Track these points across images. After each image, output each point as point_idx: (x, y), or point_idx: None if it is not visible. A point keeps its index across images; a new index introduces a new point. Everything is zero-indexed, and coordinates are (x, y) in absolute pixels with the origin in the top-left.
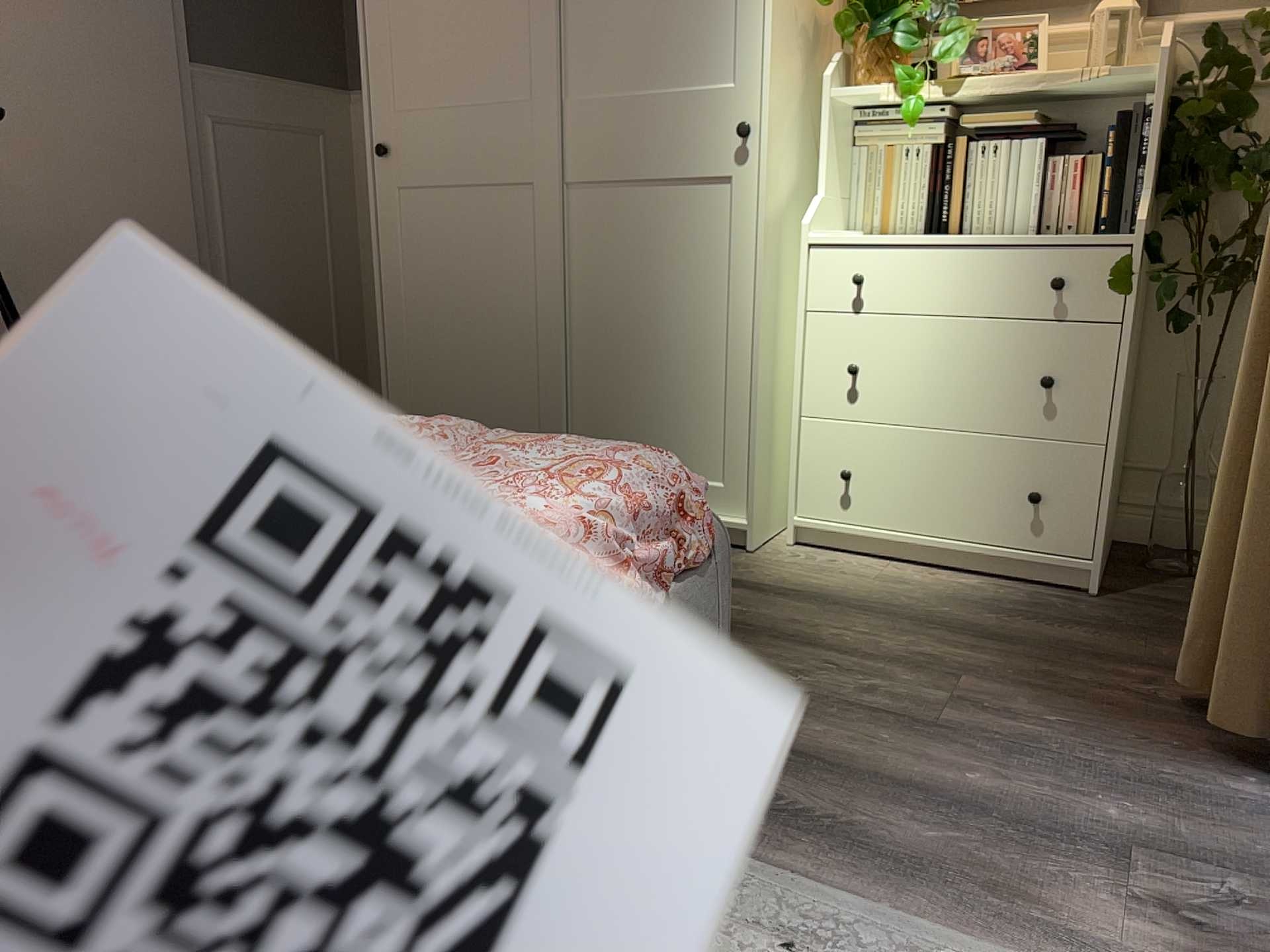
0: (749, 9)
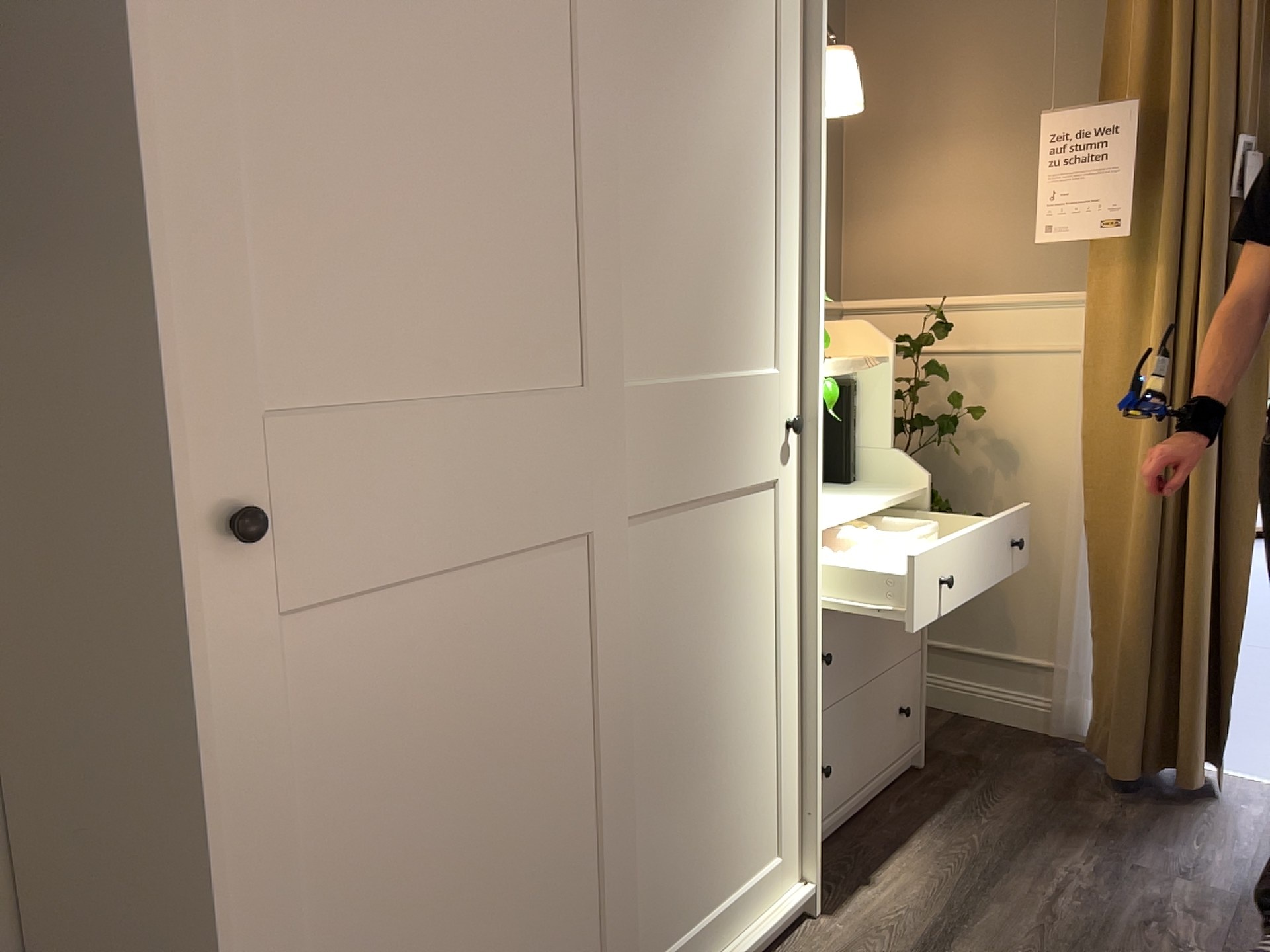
0: (787, 279)
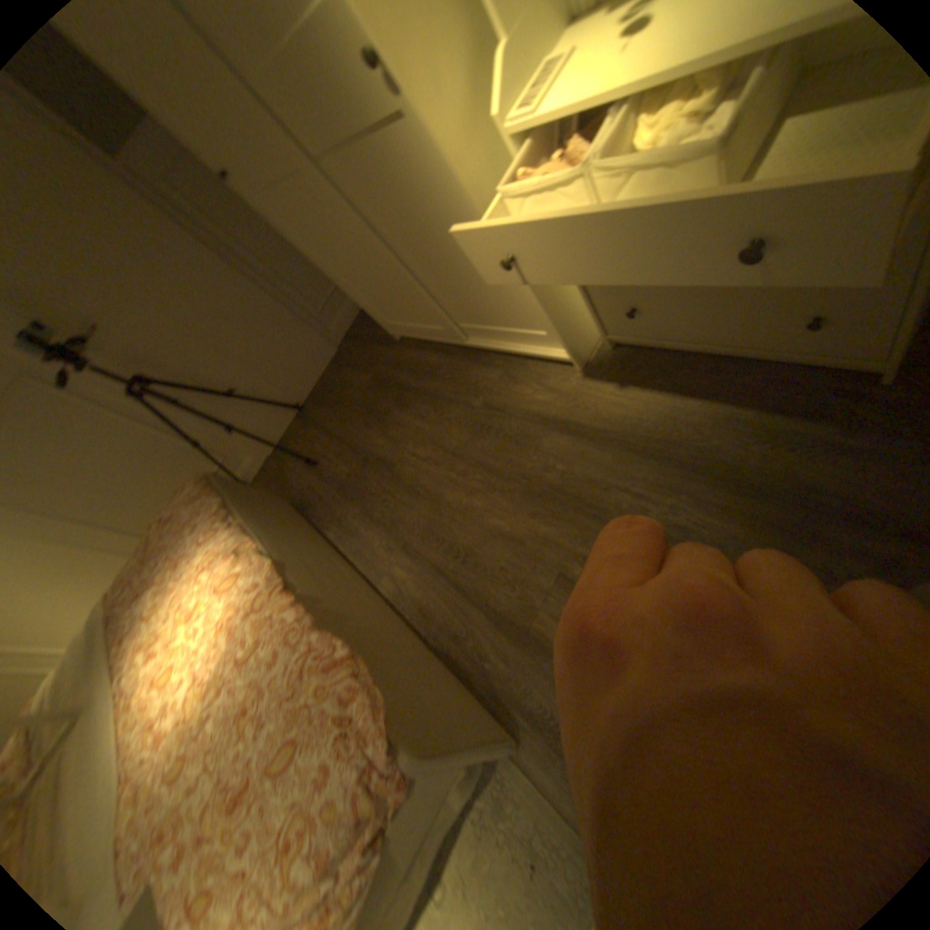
0: None
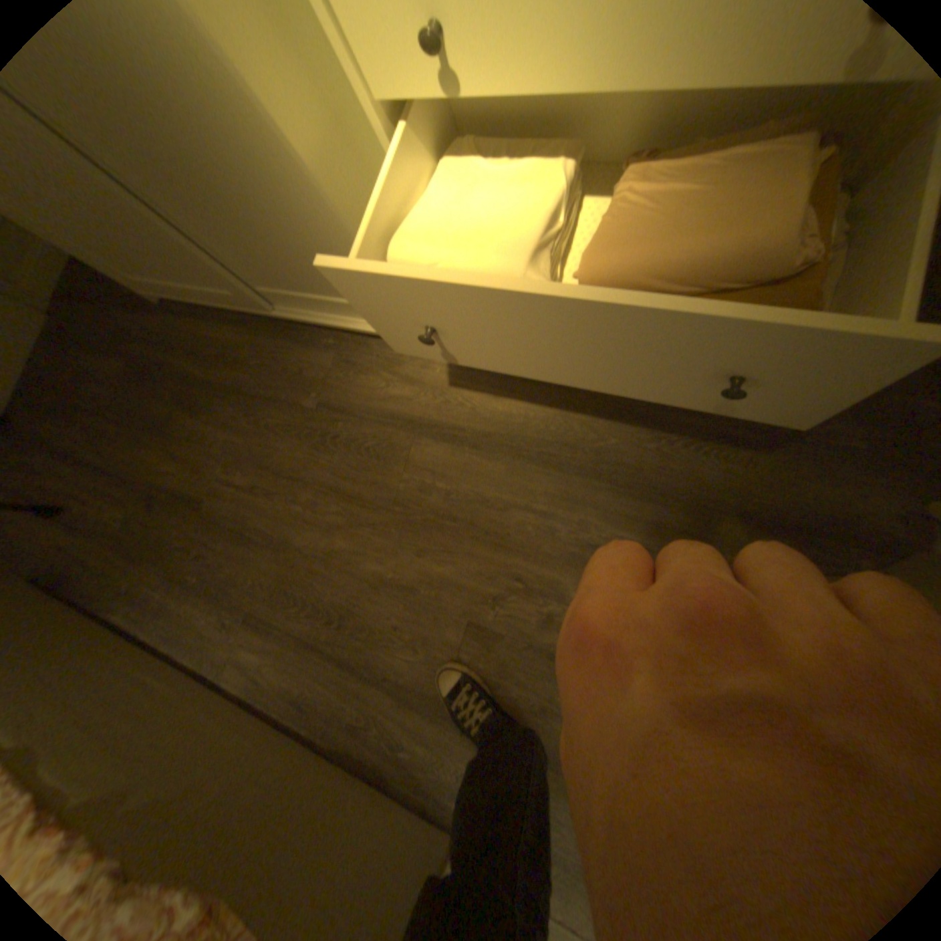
0: None
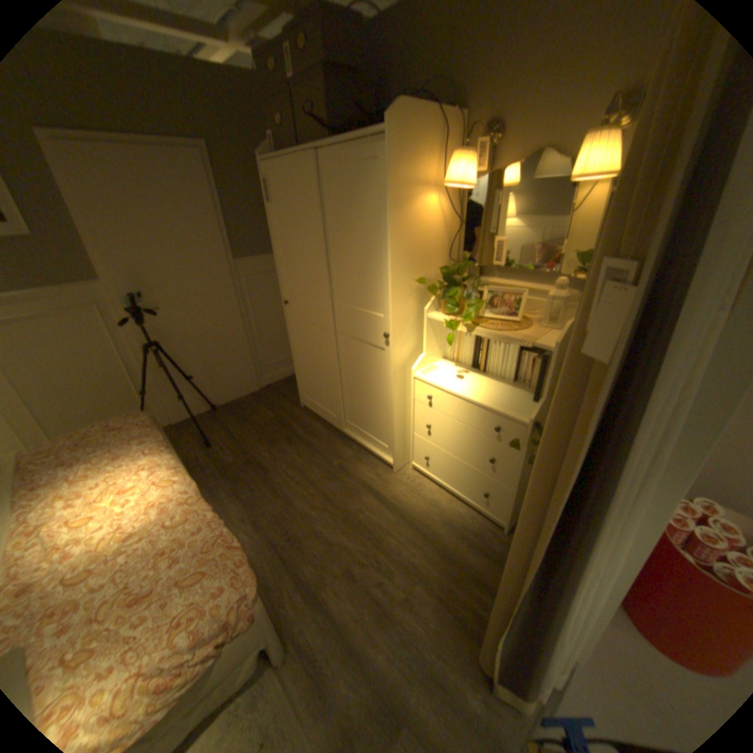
0: (385, 289)
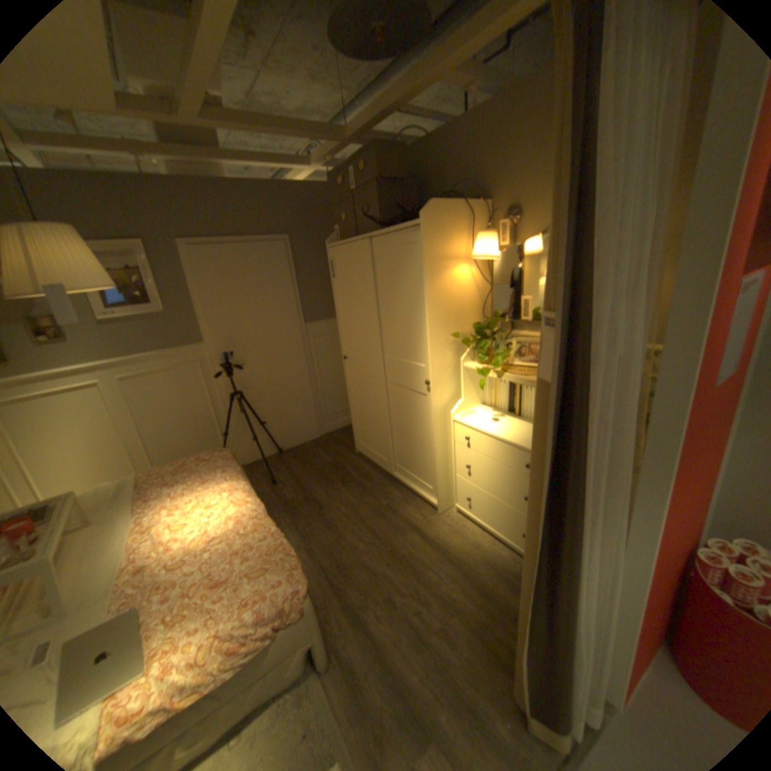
0: (425, 343)
